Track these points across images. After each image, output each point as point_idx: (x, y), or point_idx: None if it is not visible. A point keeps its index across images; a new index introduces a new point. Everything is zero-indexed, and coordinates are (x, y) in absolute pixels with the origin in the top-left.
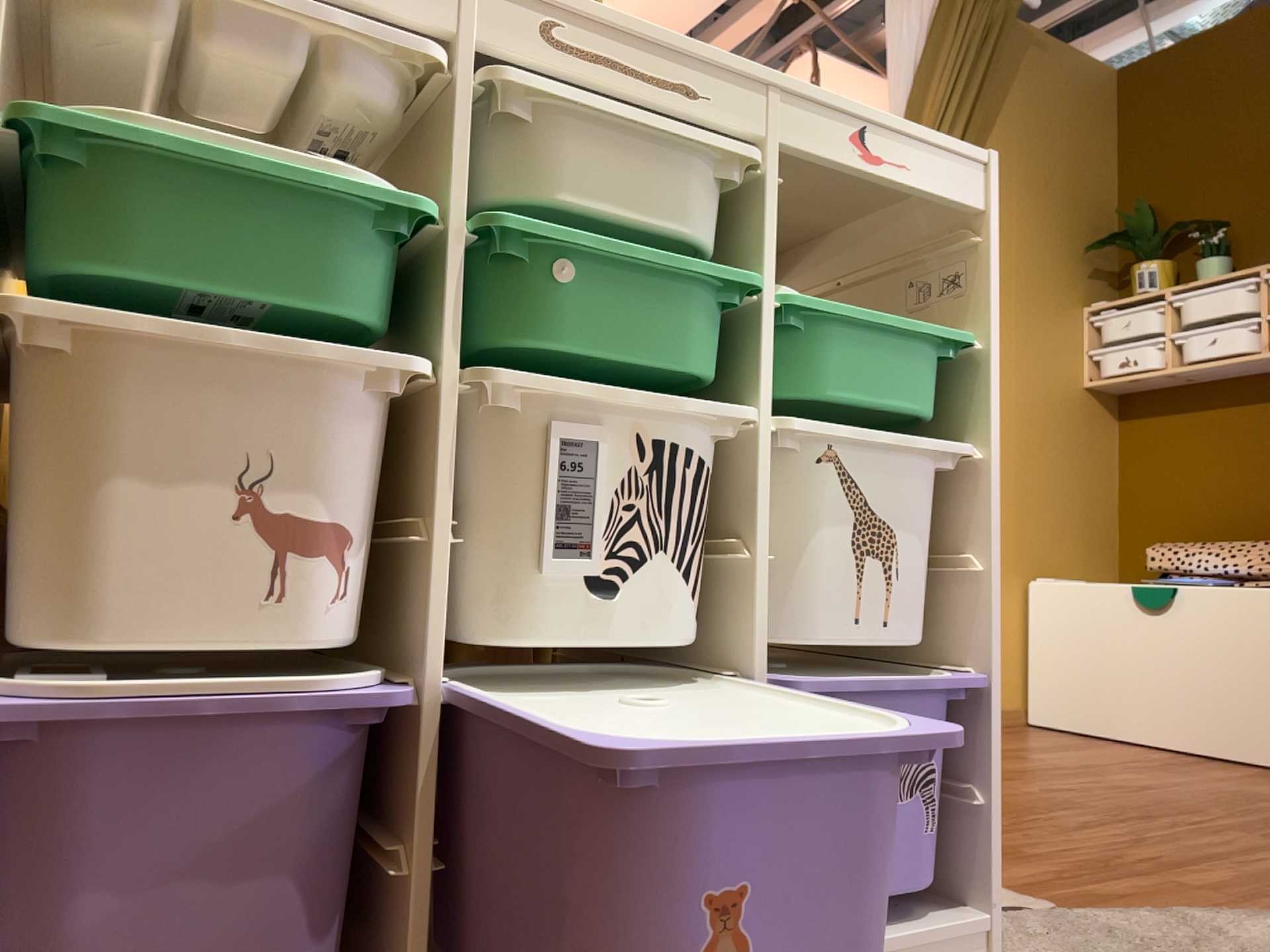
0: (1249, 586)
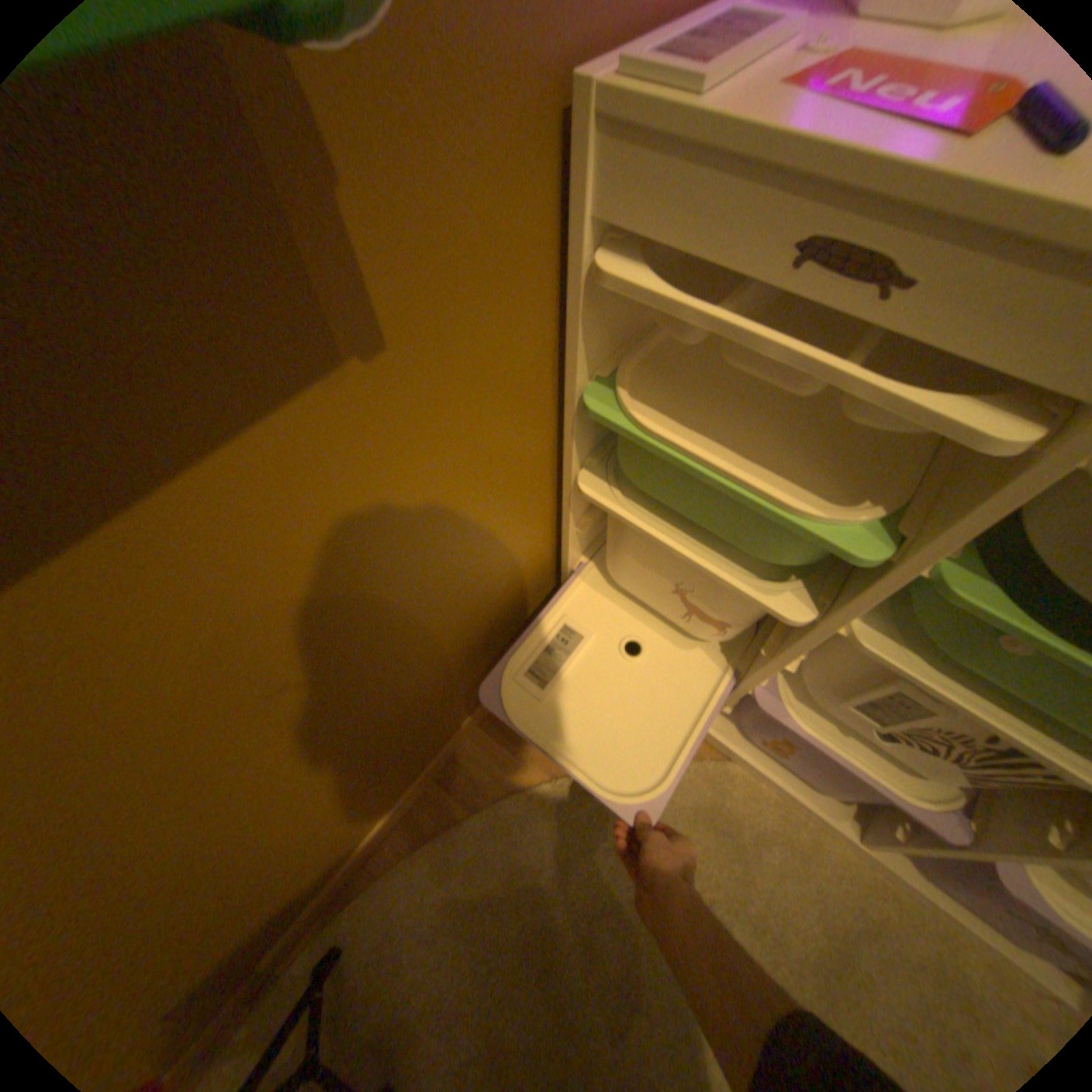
0: None
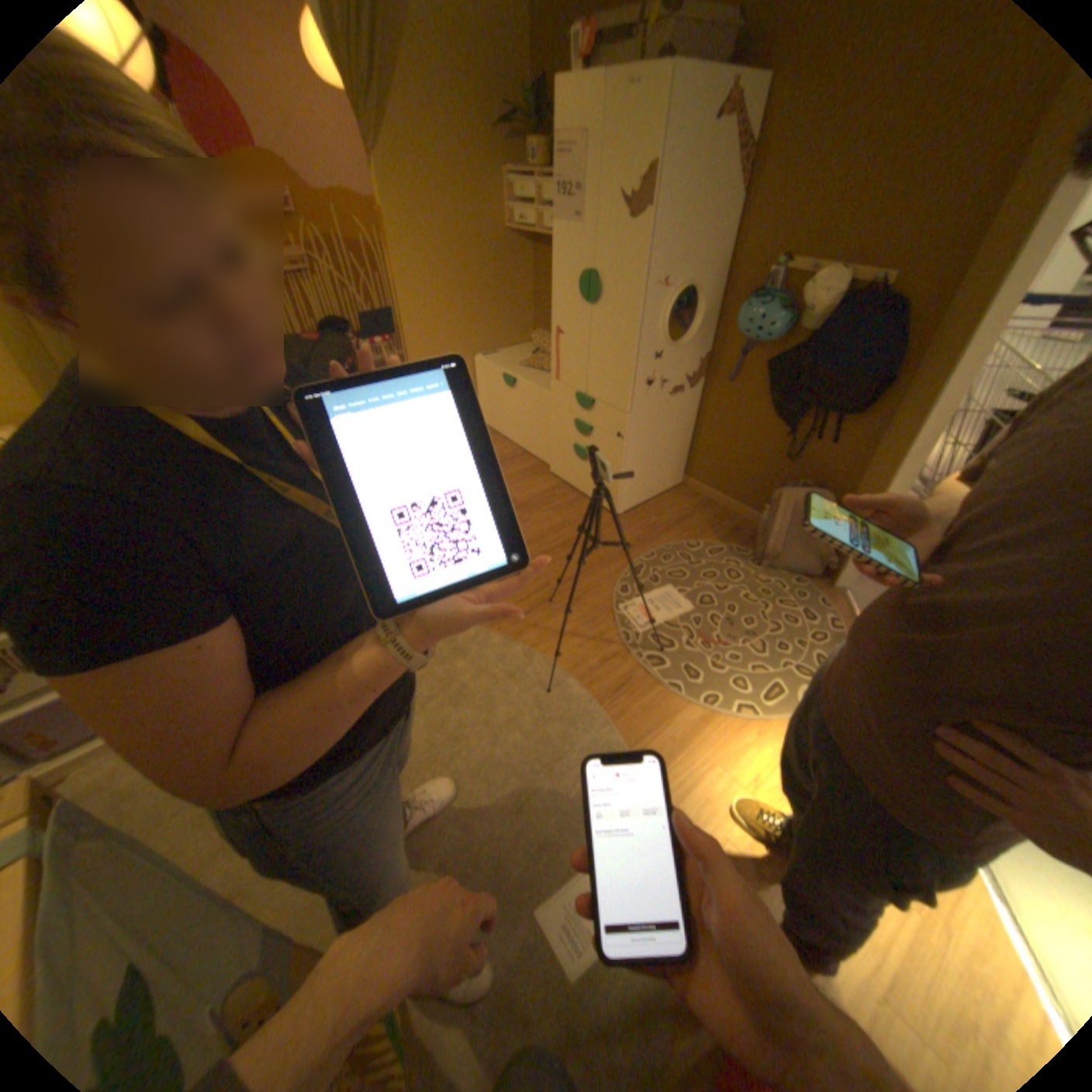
0: (542, 389)
